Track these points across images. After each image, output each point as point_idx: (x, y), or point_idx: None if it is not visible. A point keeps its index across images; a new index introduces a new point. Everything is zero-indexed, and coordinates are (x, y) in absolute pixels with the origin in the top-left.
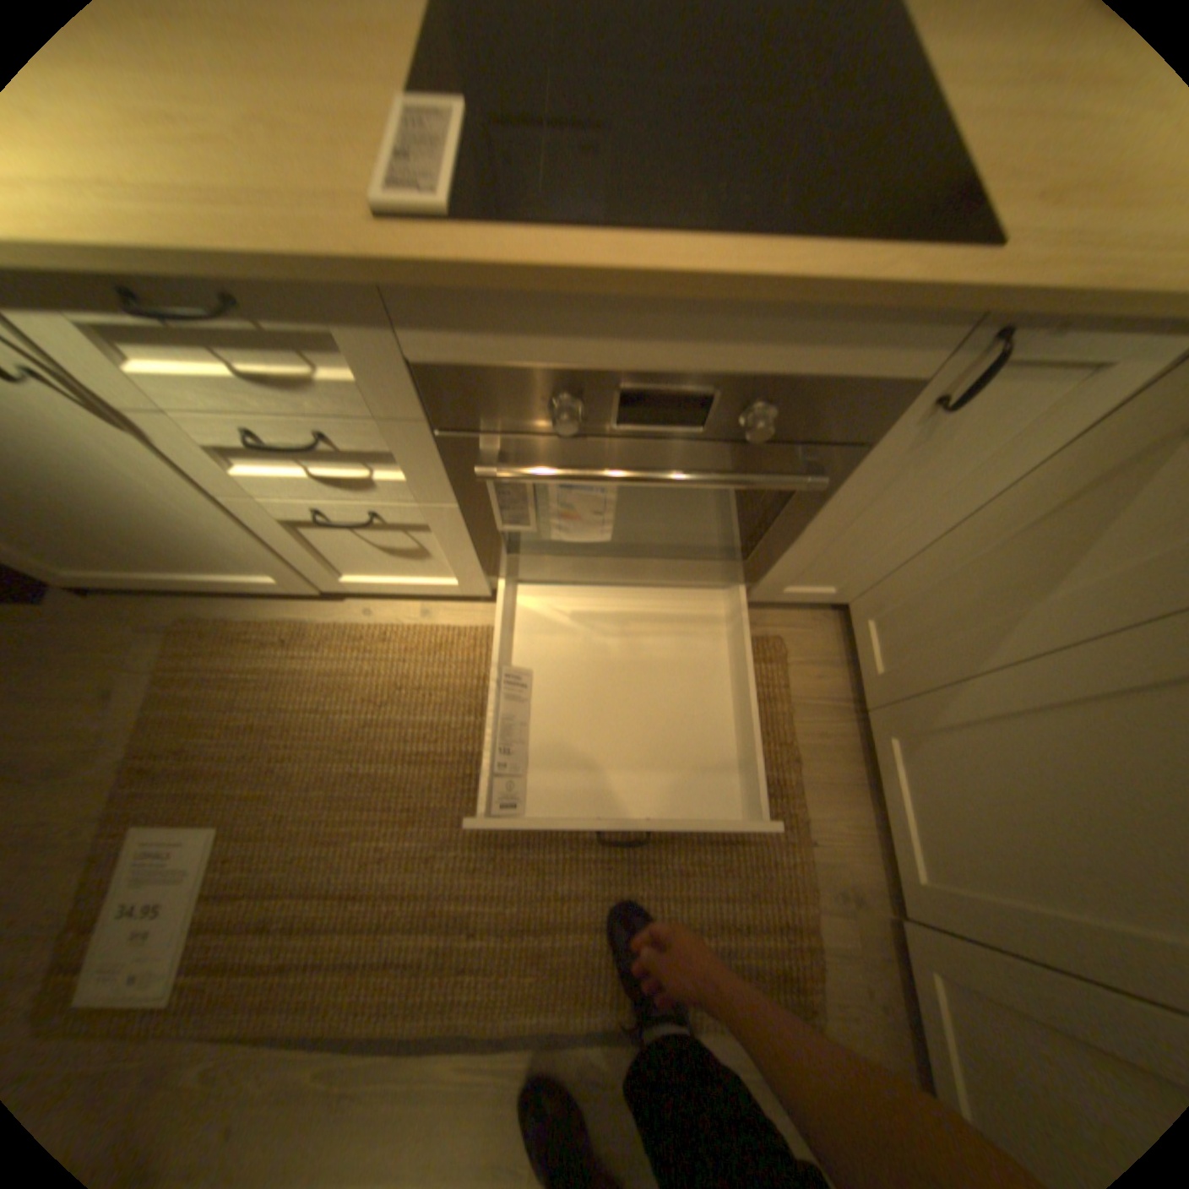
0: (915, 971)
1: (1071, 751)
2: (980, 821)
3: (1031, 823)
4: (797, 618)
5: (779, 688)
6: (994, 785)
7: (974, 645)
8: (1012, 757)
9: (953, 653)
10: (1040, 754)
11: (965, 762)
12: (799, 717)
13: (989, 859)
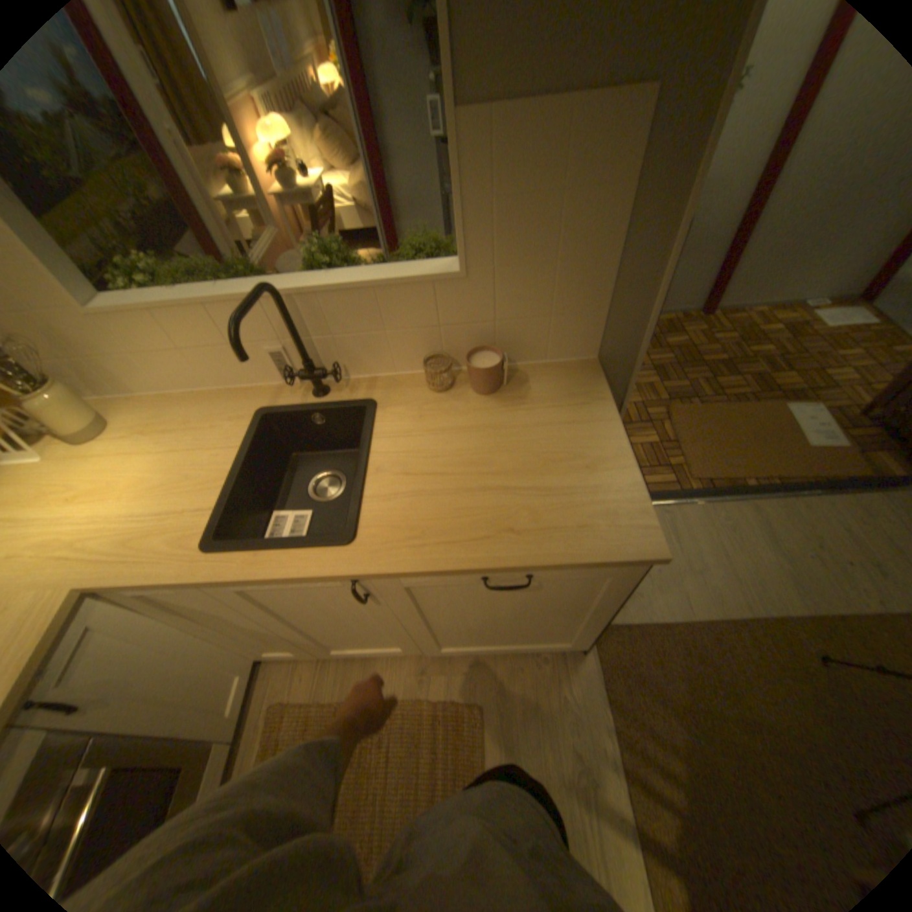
0: (443, 656)
1: (304, 621)
2: (355, 638)
3: (346, 629)
4: (257, 692)
5: (298, 714)
6: (334, 634)
7: (260, 636)
8: (317, 630)
9: (268, 640)
10: (311, 626)
11: (328, 639)
12: (319, 699)
13: (372, 637)
